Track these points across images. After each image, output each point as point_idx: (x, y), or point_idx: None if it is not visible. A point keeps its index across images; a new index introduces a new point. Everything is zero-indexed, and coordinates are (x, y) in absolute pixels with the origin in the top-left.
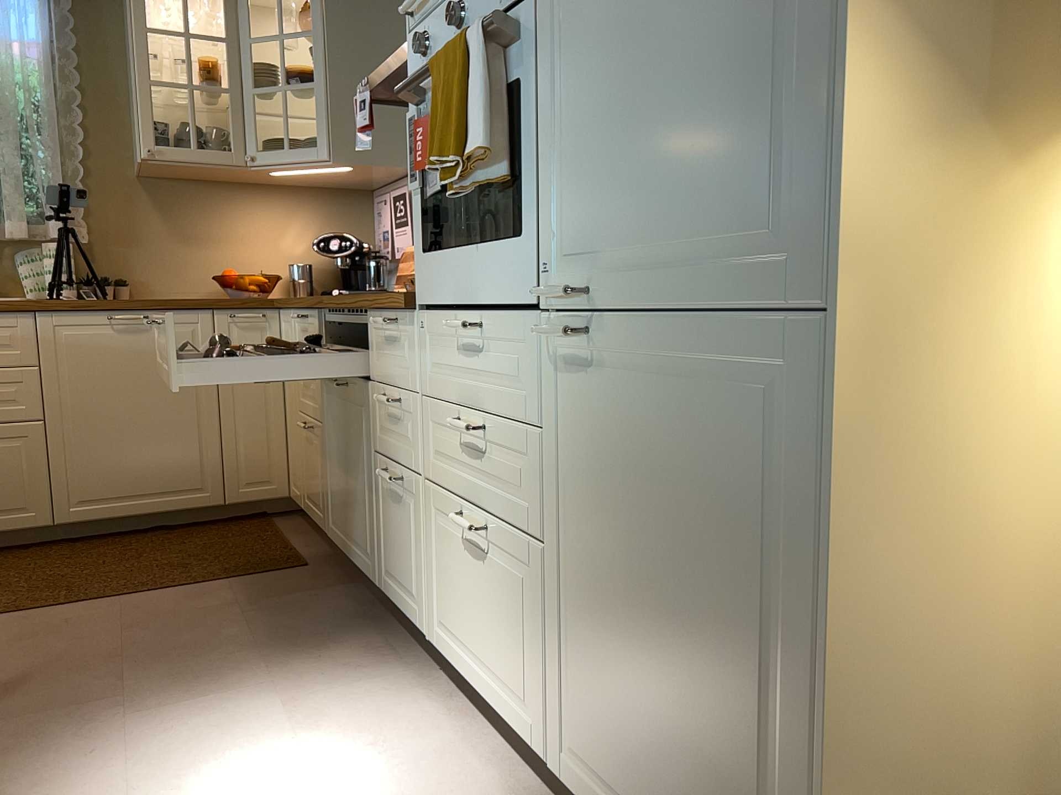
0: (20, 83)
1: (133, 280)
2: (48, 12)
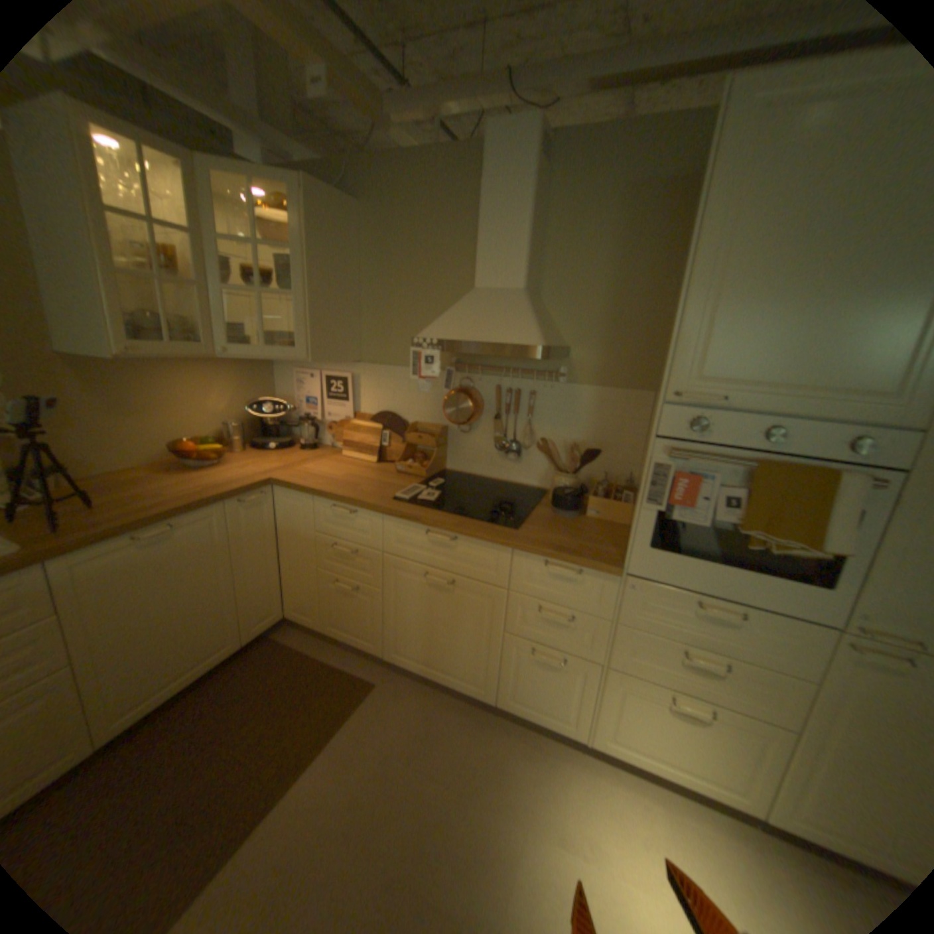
0: None
1: (67, 461)
2: None
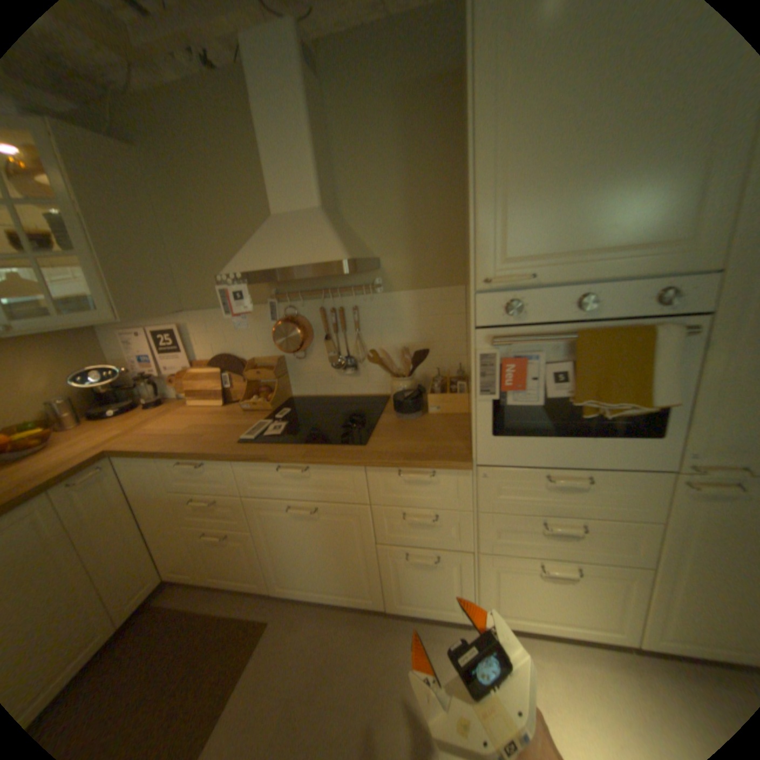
0: None
1: None
2: None
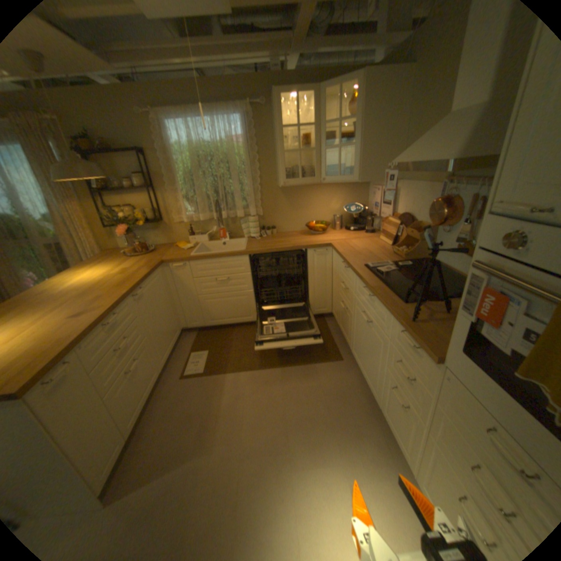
0: (237, 154)
1: (277, 225)
2: (245, 121)
